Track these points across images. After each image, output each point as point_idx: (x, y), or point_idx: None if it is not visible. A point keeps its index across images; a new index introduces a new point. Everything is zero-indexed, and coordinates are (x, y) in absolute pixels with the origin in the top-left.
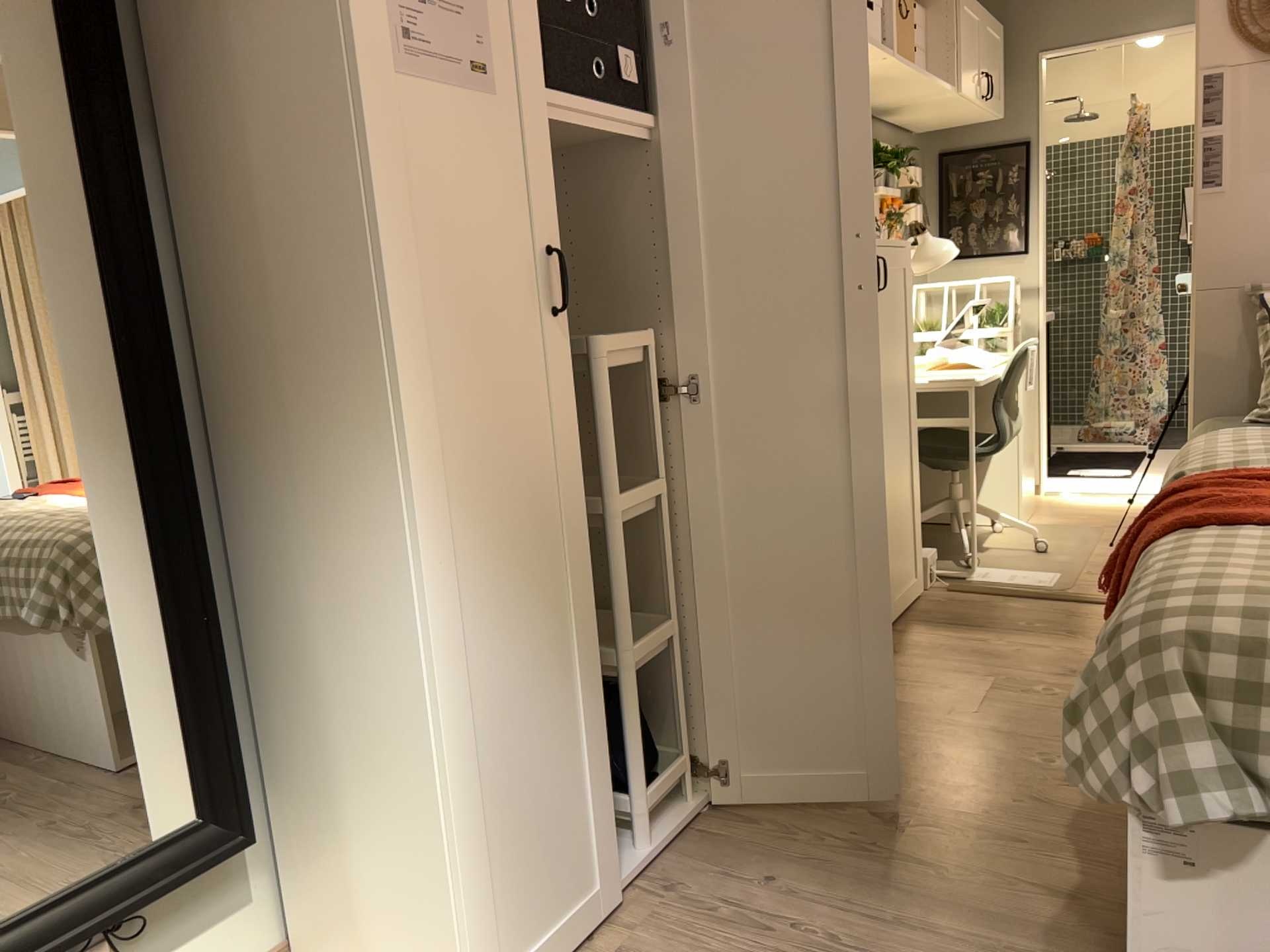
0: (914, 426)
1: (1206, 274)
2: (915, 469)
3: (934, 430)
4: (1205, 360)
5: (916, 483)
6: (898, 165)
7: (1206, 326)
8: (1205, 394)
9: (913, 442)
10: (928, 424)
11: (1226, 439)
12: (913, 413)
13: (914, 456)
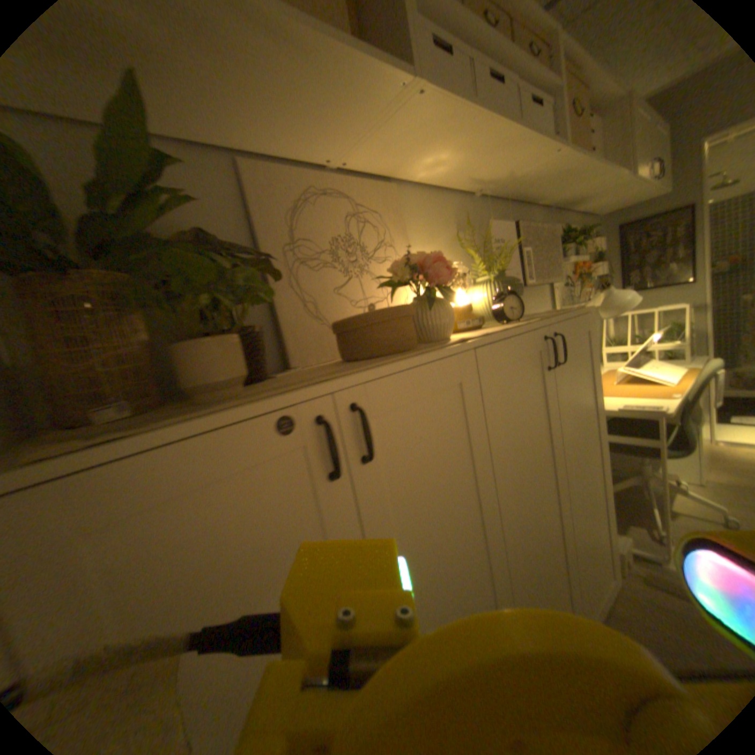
0: (608, 458)
1: None
2: (611, 492)
3: (628, 444)
4: None
5: (612, 502)
6: (590, 235)
7: None
8: None
9: (608, 471)
10: (622, 441)
11: None
12: (606, 448)
13: (609, 482)
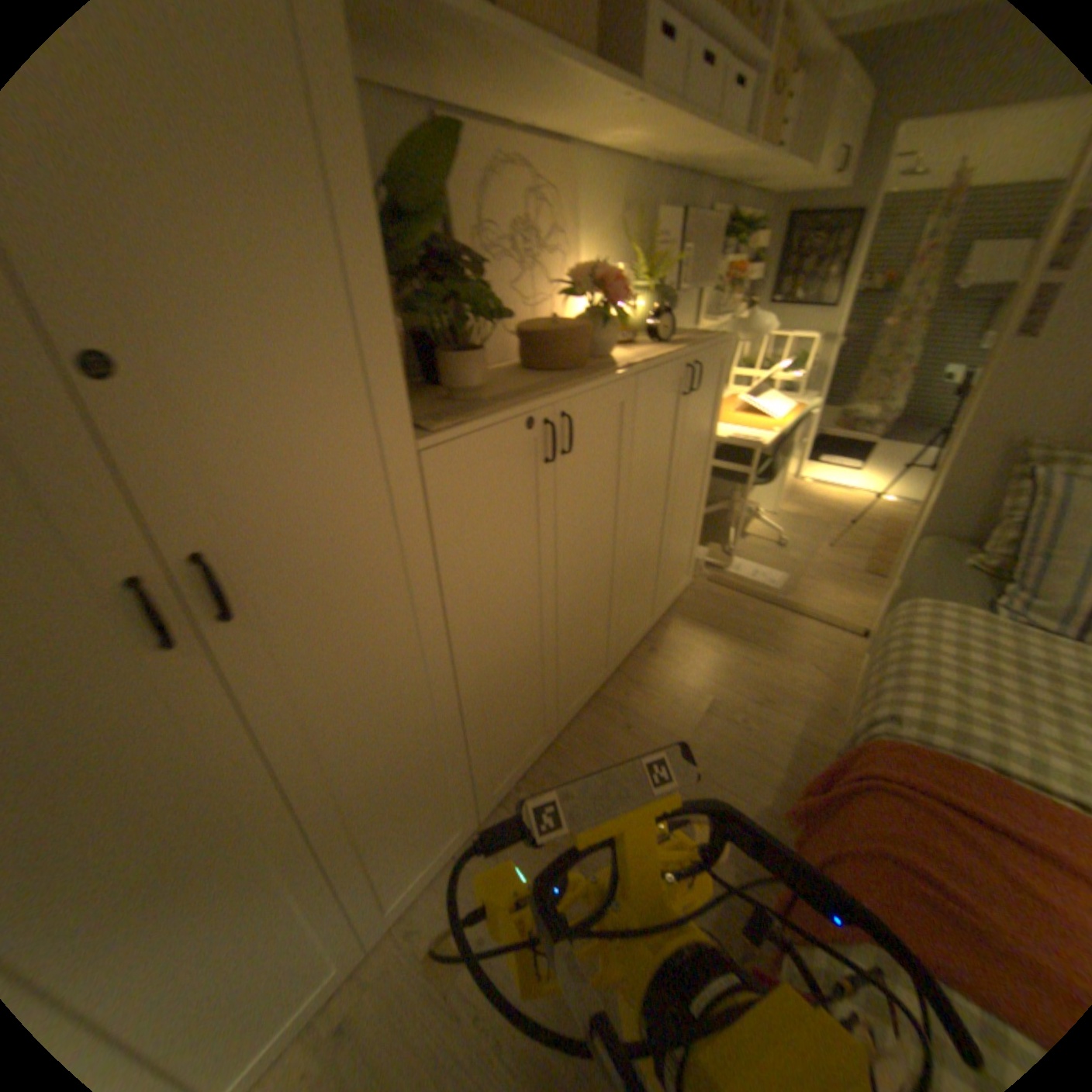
0: (708, 480)
1: (992, 418)
2: (703, 509)
3: (726, 471)
4: (957, 490)
5: (701, 518)
6: (756, 224)
7: (971, 462)
8: (945, 515)
9: (705, 491)
10: (722, 468)
11: (955, 638)
12: (708, 471)
13: (703, 500)
